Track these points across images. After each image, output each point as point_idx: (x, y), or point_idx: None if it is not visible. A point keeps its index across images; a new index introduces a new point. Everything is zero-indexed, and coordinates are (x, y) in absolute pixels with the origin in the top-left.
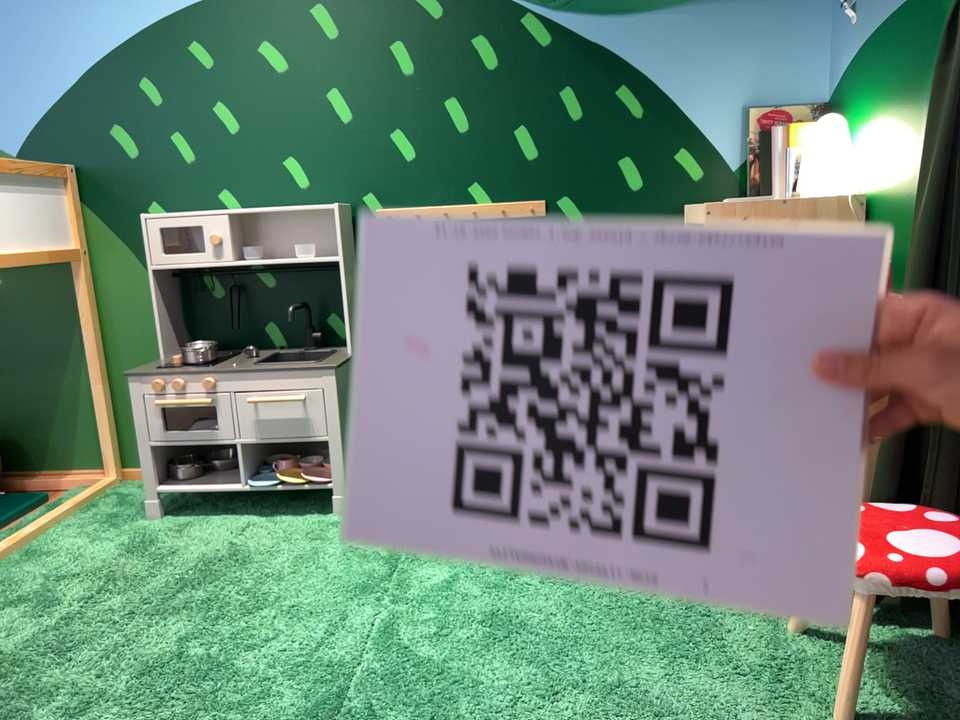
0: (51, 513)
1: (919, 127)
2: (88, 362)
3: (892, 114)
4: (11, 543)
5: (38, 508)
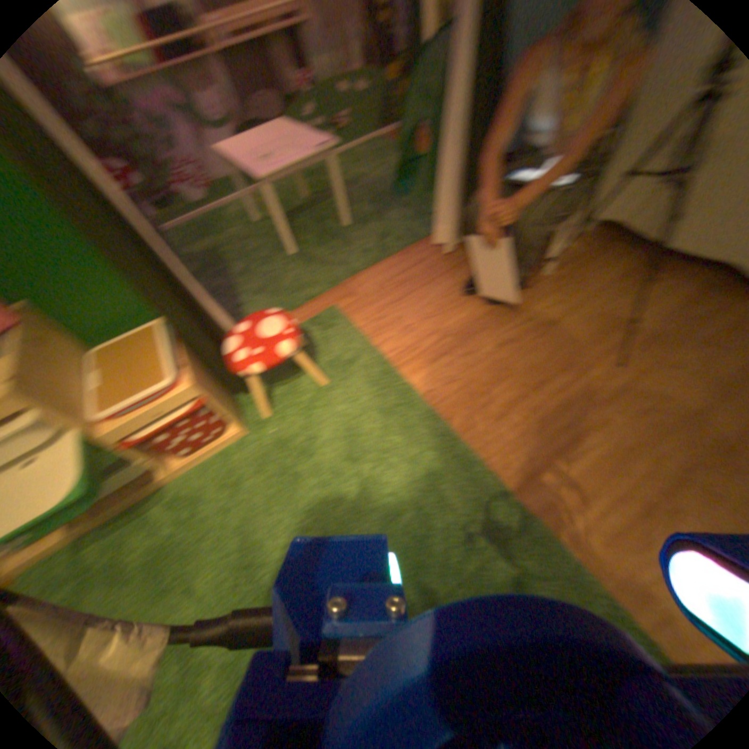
0: None
1: None
2: None
3: None
4: None
5: None
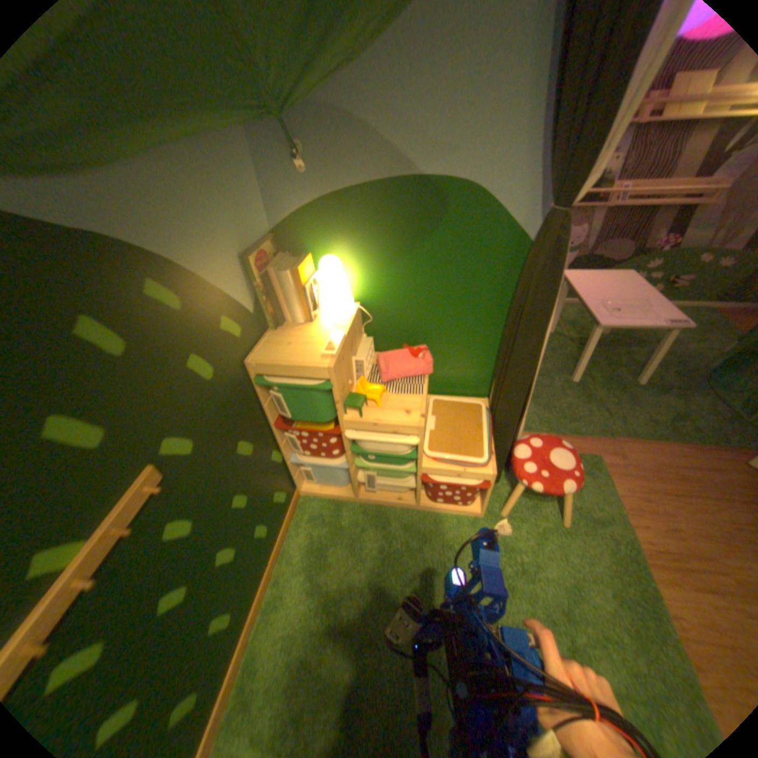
0: None
1: (419, 268)
2: None
3: (383, 255)
4: None
5: None
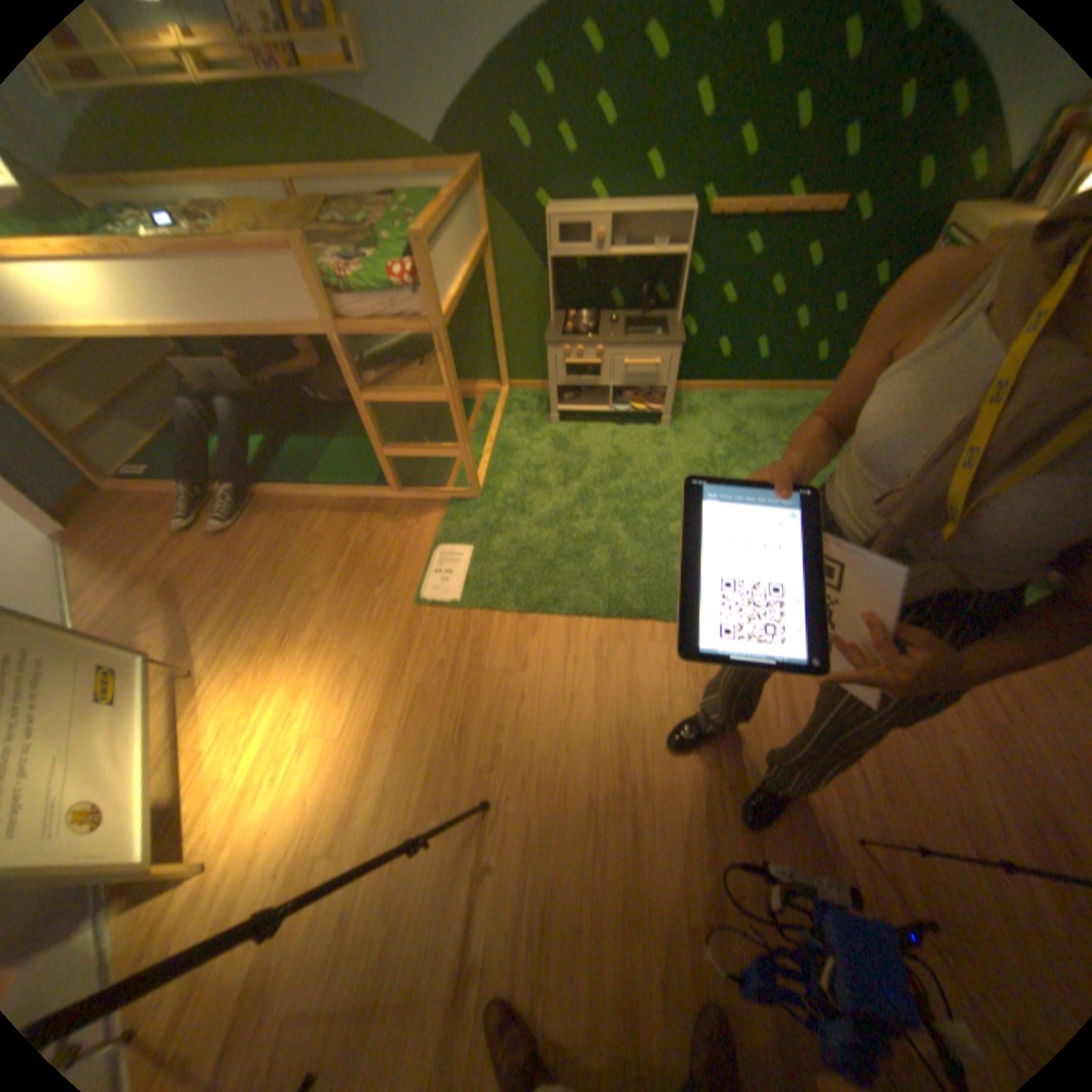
0: (494, 419)
1: None
2: (487, 314)
3: None
4: (490, 443)
5: (473, 410)
